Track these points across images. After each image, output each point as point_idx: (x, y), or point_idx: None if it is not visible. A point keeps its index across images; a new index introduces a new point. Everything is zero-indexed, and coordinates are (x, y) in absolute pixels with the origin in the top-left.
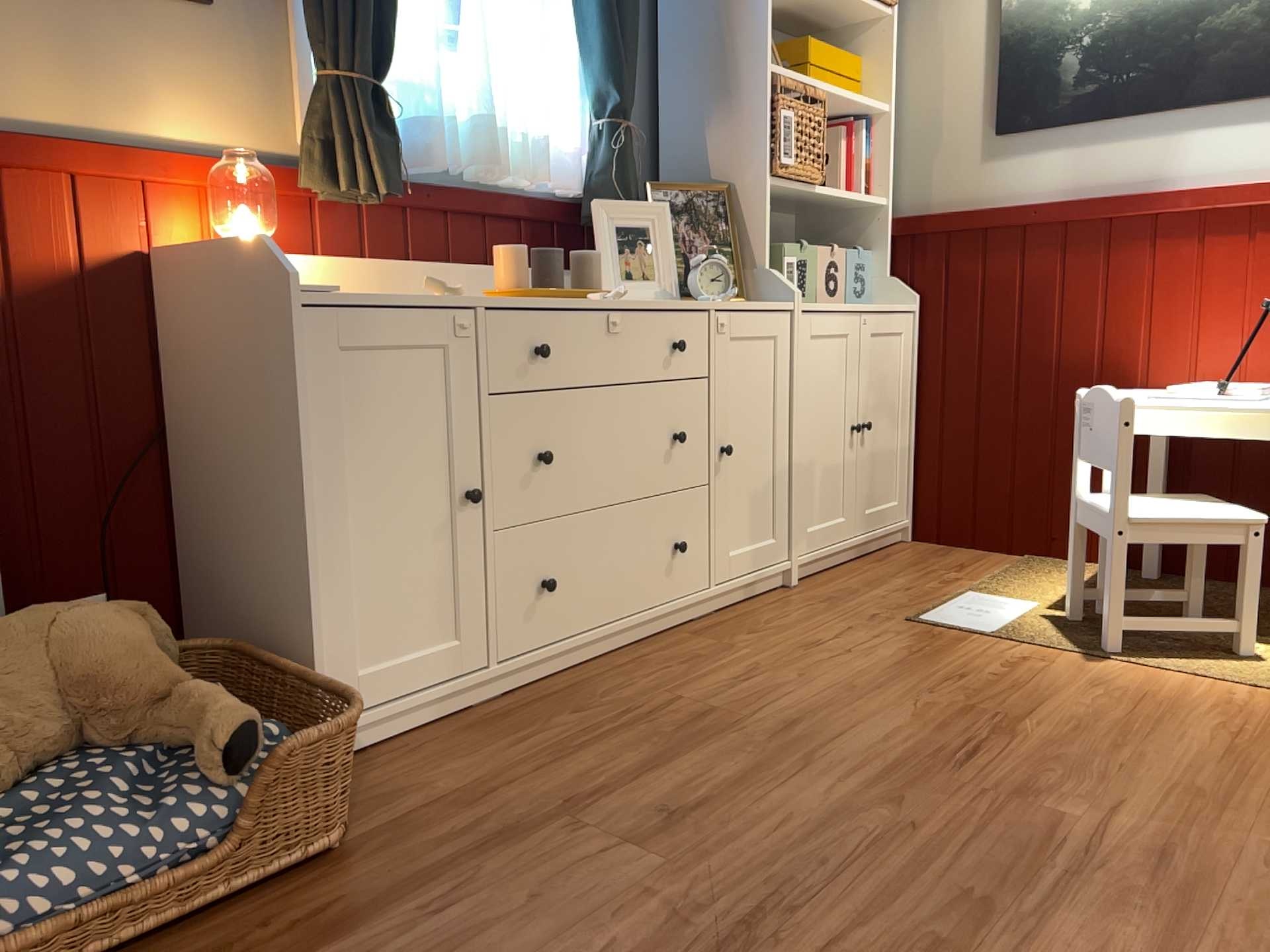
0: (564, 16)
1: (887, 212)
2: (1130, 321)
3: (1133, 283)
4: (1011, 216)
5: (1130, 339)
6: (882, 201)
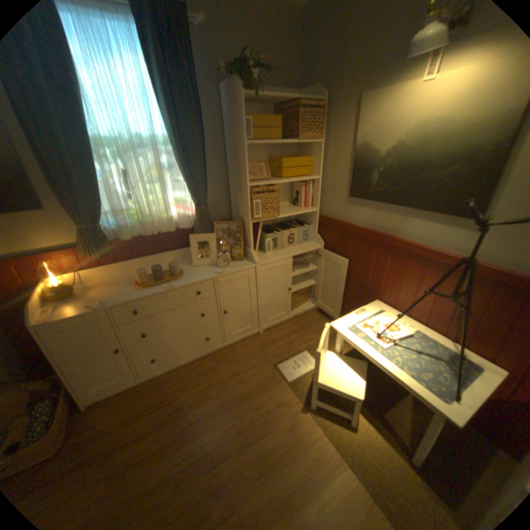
0: (177, 172)
1: (317, 212)
2: (381, 277)
3: (384, 265)
4: (350, 227)
5: (380, 283)
6: (314, 209)
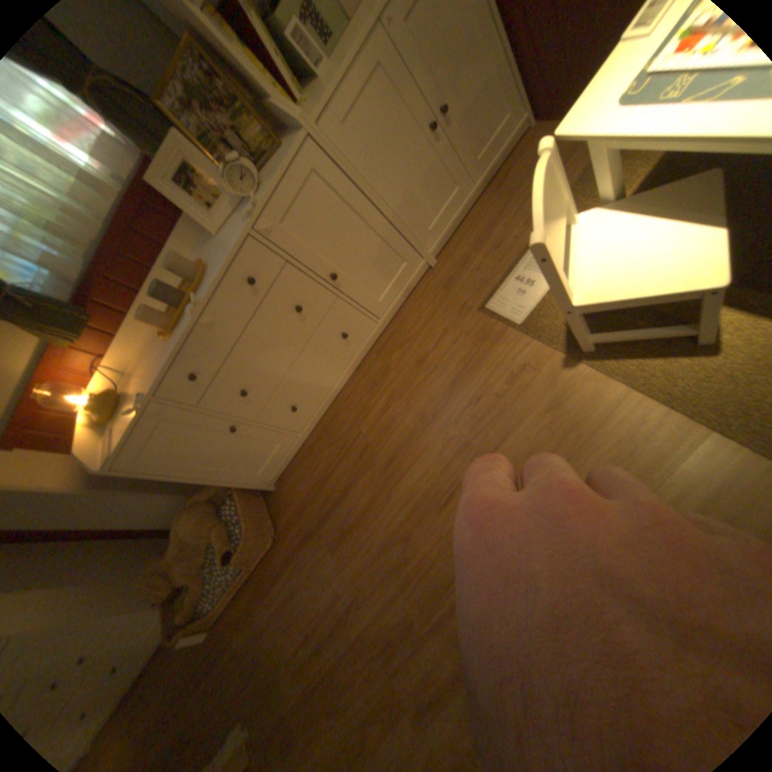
0: None
1: None
2: None
3: None
4: None
5: None
6: None
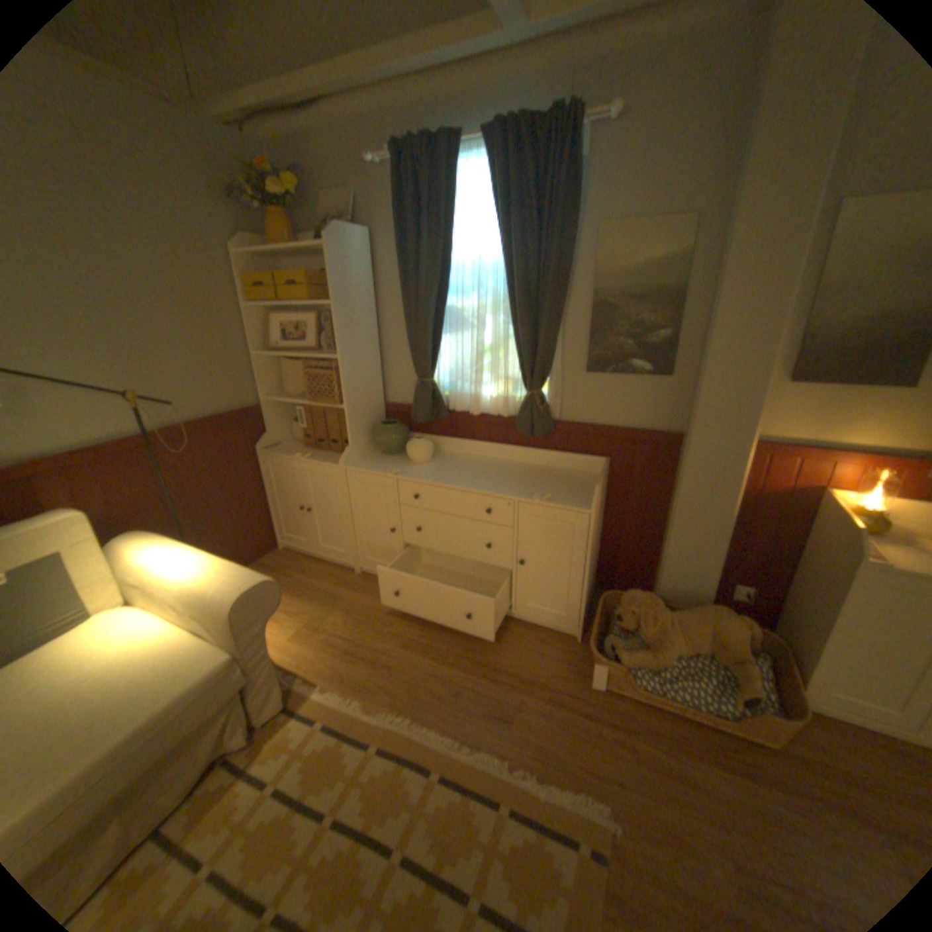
0: None
1: None
2: None
3: None
4: None
5: None
6: None
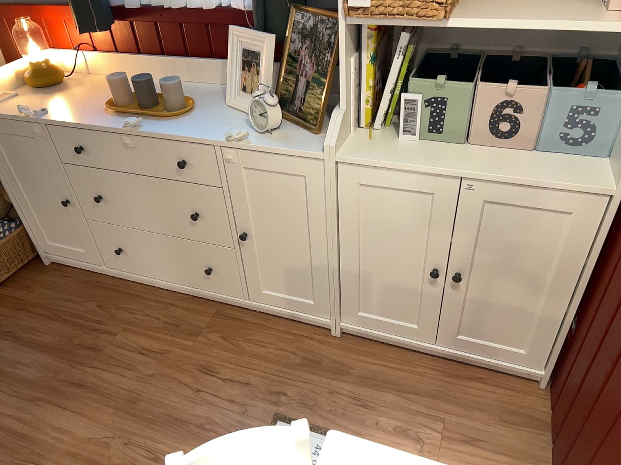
0: None
1: None
2: None
3: None
4: None
5: None
6: None
